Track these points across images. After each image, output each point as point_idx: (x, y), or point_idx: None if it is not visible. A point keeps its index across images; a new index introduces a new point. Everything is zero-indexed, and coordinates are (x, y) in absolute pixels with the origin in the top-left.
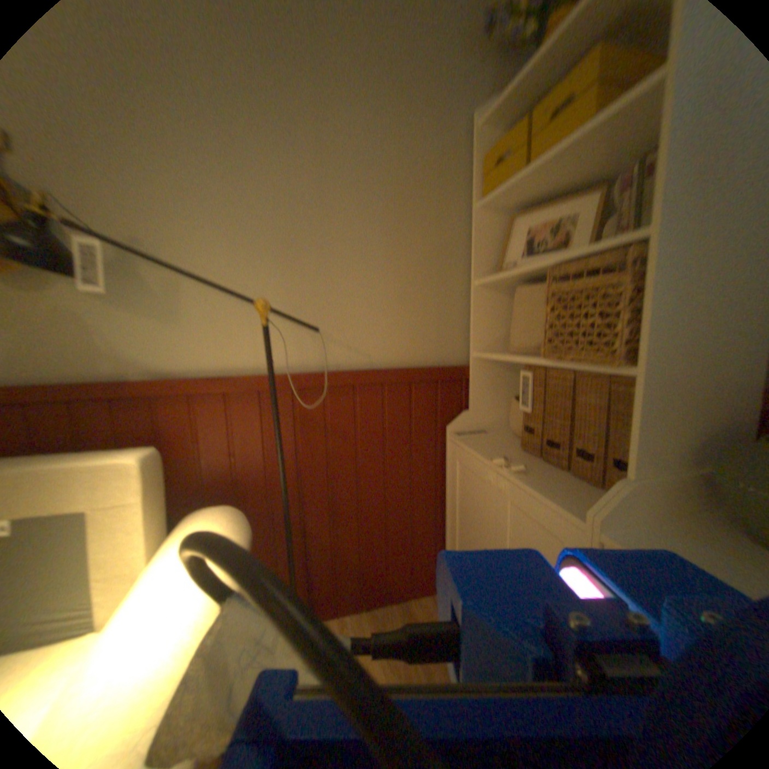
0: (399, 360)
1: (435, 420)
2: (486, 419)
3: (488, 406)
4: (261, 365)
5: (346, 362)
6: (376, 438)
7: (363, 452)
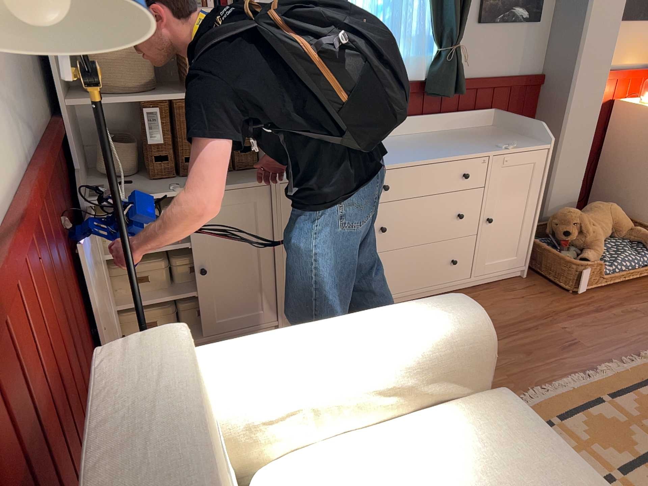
0: (37, 131)
1: (67, 196)
2: (83, 177)
3: (80, 163)
4: (2, 186)
5: (26, 149)
6: (63, 240)
7: (66, 262)
